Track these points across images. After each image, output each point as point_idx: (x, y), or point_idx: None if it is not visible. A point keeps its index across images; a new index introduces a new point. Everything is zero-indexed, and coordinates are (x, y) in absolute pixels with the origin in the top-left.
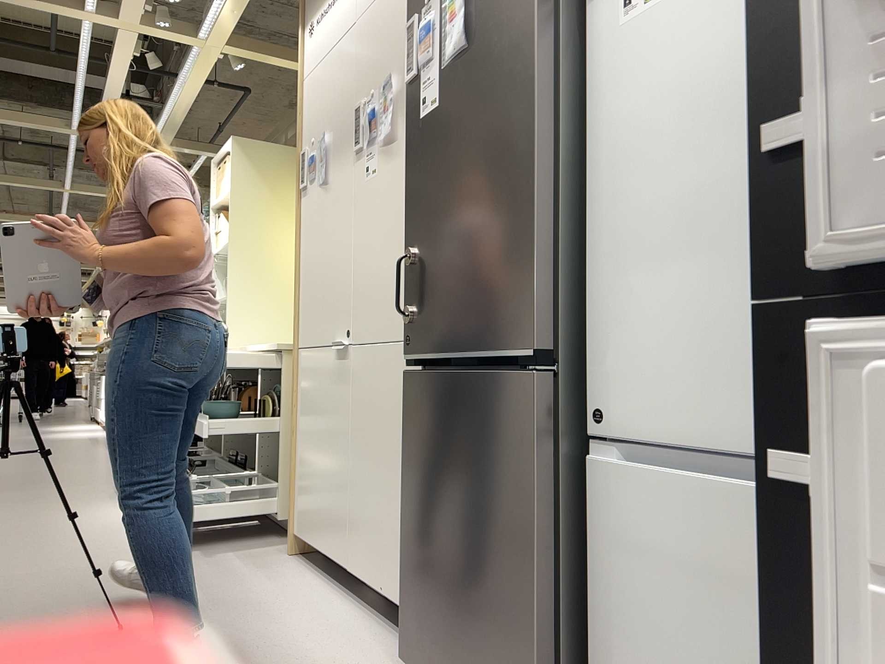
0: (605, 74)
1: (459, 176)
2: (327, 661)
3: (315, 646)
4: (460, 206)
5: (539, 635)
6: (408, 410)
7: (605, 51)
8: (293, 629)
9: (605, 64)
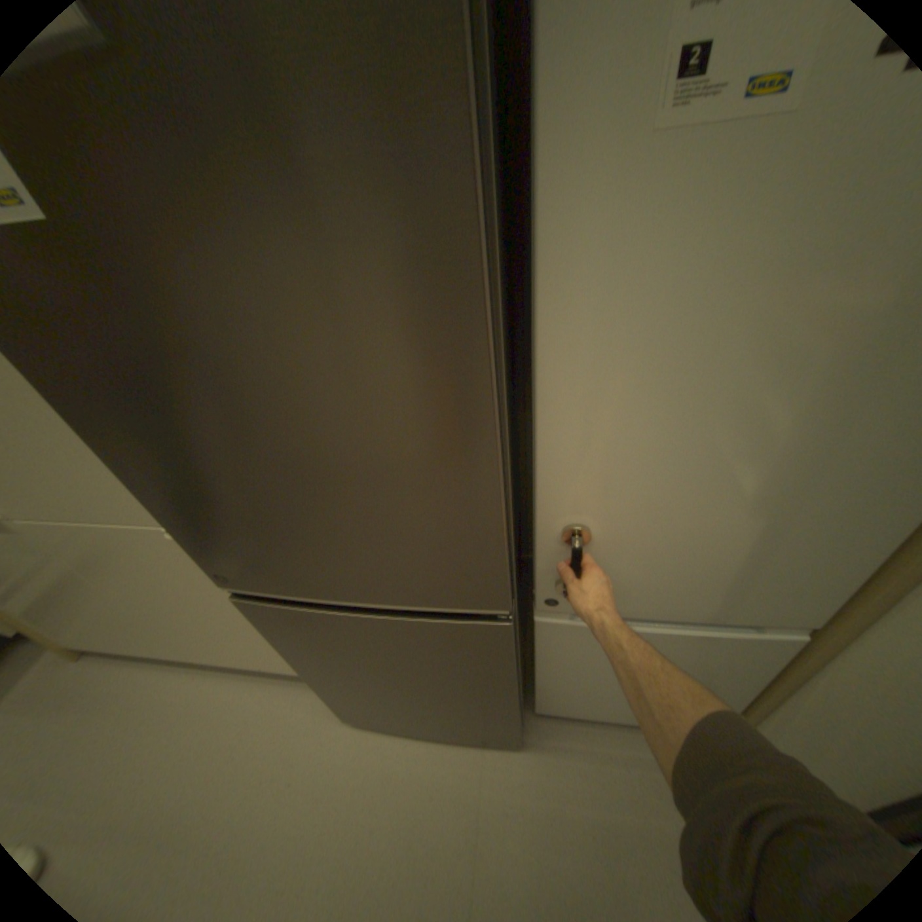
0: (583, 231)
1: (251, 412)
2: (275, 767)
3: (245, 760)
4: (278, 459)
5: (513, 716)
6: (259, 624)
7: (587, 175)
8: (200, 759)
9: (585, 207)
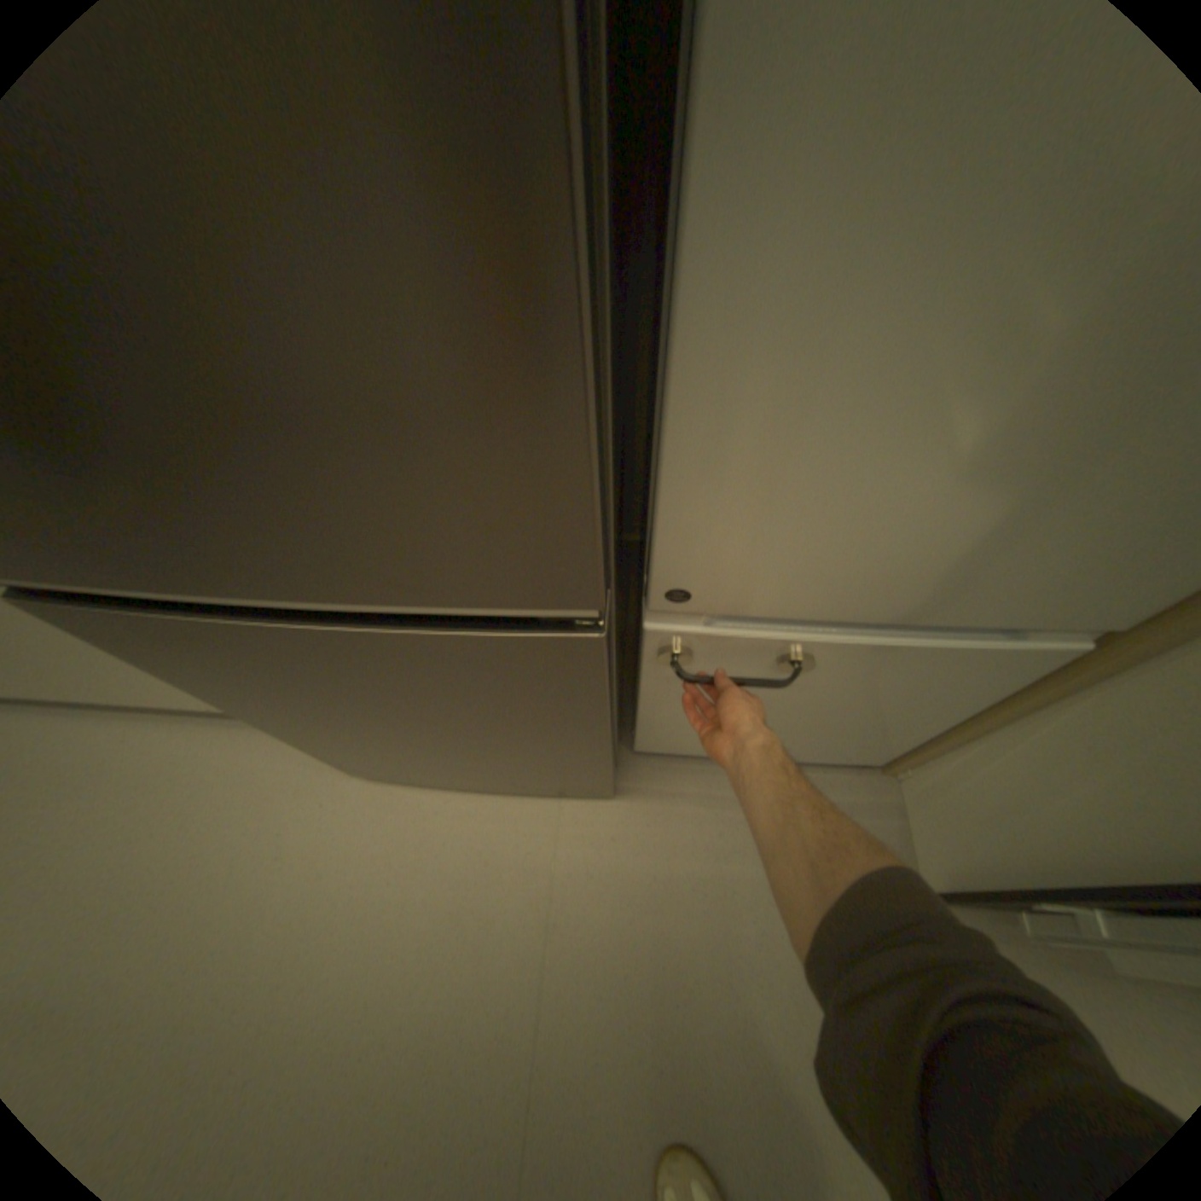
0: None
1: None
2: (255, 837)
3: (208, 830)
4: None
5: (604, 763)
6: (111, 645)
7: None
8: (137, 832)
9: None
